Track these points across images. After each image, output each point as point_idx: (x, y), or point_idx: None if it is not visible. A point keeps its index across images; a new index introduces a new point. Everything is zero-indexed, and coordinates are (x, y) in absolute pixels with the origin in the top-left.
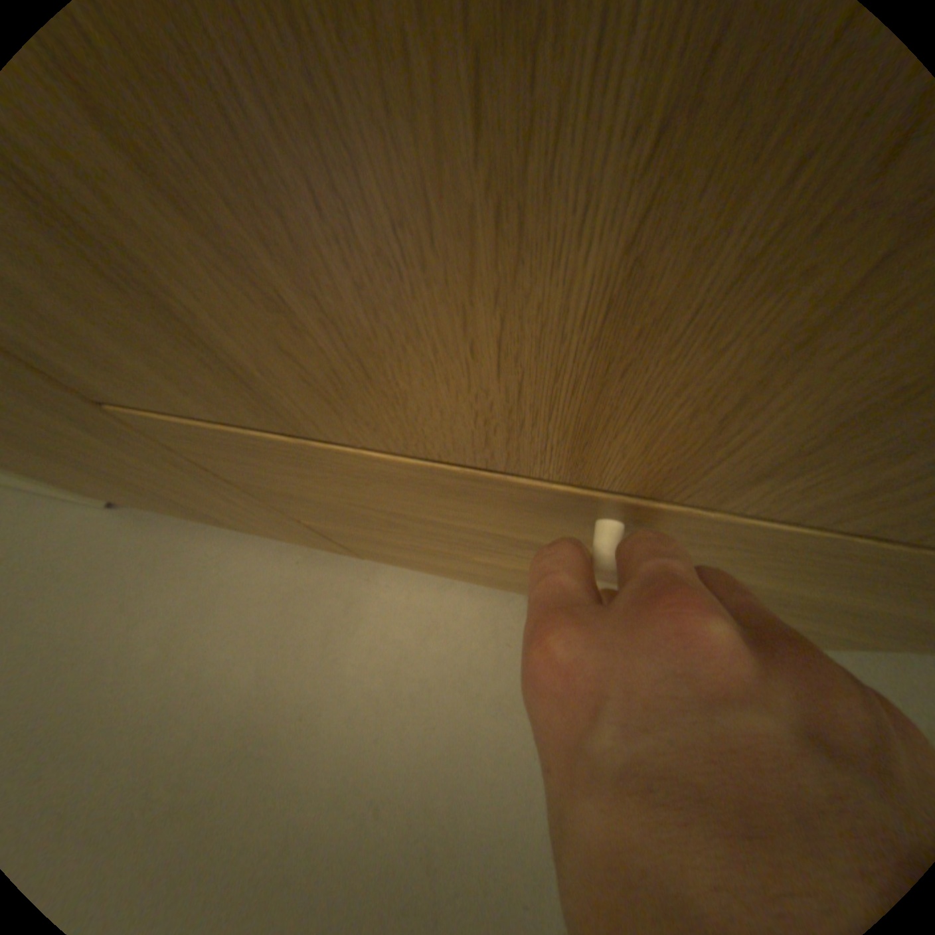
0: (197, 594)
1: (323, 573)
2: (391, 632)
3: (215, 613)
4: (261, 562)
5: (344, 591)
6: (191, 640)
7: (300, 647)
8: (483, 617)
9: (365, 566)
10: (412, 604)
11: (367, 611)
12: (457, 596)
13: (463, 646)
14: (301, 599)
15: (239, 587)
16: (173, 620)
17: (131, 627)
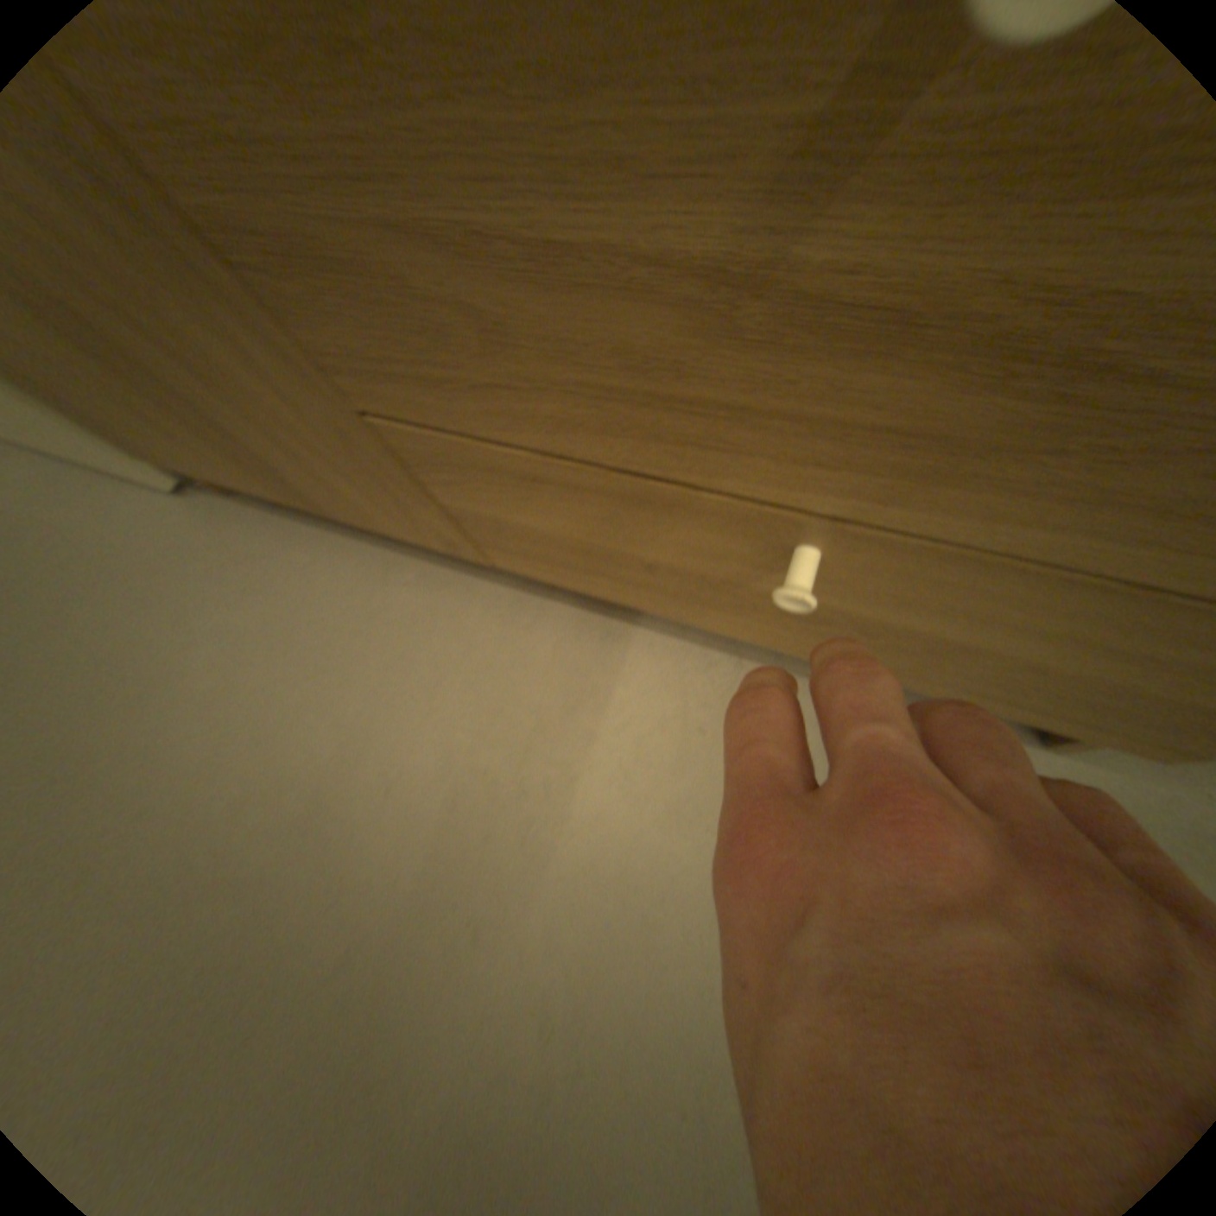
0: (269, 616)
1: (438, 603)
2: (525, 693)
3: (290, 643)
4: (356, 581)
5: (465, 631)
6: (255, 675)
7: (395, 699)
8: (666, 686)
9: (498, 598)
10: (560, 657)
11: (494, 661)
12: (629, 653)
13: (630, 725)
14: (404, 635)
15: (323, 612)
16: (236, 647)
17: (183, 651)
